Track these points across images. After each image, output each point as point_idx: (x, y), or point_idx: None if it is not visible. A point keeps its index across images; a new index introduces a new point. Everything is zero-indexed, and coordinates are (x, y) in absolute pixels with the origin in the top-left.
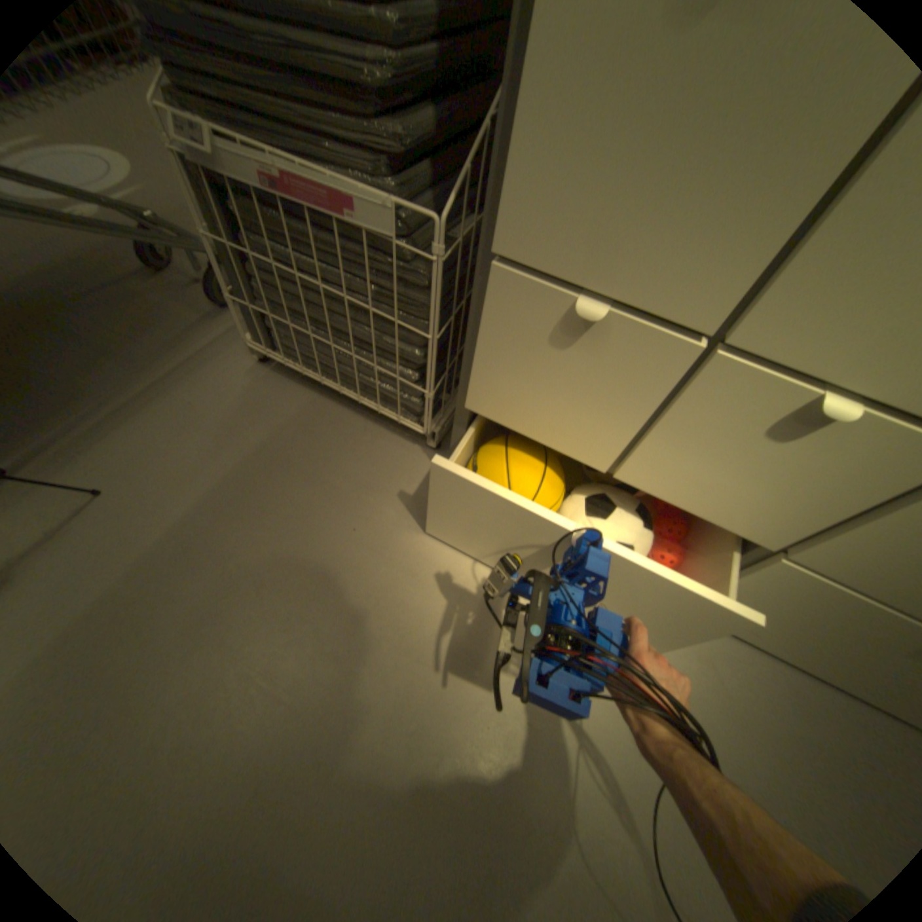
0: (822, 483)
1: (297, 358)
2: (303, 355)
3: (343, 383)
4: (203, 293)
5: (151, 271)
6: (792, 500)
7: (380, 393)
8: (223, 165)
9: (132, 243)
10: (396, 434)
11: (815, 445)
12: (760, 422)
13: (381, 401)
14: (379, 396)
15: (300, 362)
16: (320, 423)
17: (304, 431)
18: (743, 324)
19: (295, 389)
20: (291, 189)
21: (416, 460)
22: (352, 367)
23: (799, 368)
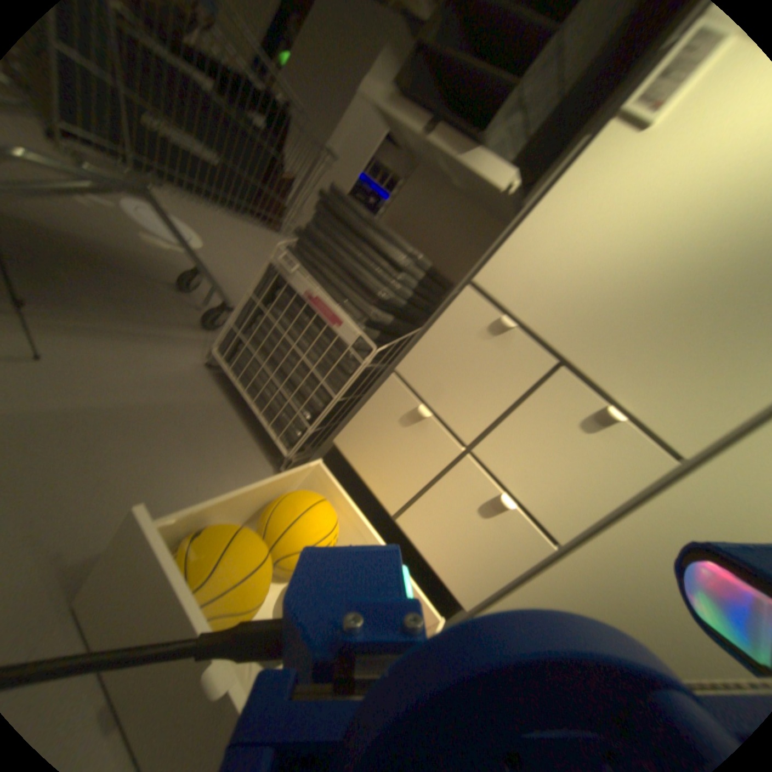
0: (497, 558)
1: (239, 374)
2: (245, 375)
3: (256, 403)
4: (199, 315)
5: (177, 288)
6: (482, 569)
7: (276, 420)
8: (292, 280)
9: (178, 271)
10: (263, 453)
11: (496, 529)
12: (476, 506)
13: (272, 425)
14: (276, 420)
15: (238, 377)
16: (220, 417)
17: (206, 414)
18: (479, 449)
19: (217, 391)
20: (317, 306)
21: (266, 475)
22: (273, 395)
23: (496, 482)
